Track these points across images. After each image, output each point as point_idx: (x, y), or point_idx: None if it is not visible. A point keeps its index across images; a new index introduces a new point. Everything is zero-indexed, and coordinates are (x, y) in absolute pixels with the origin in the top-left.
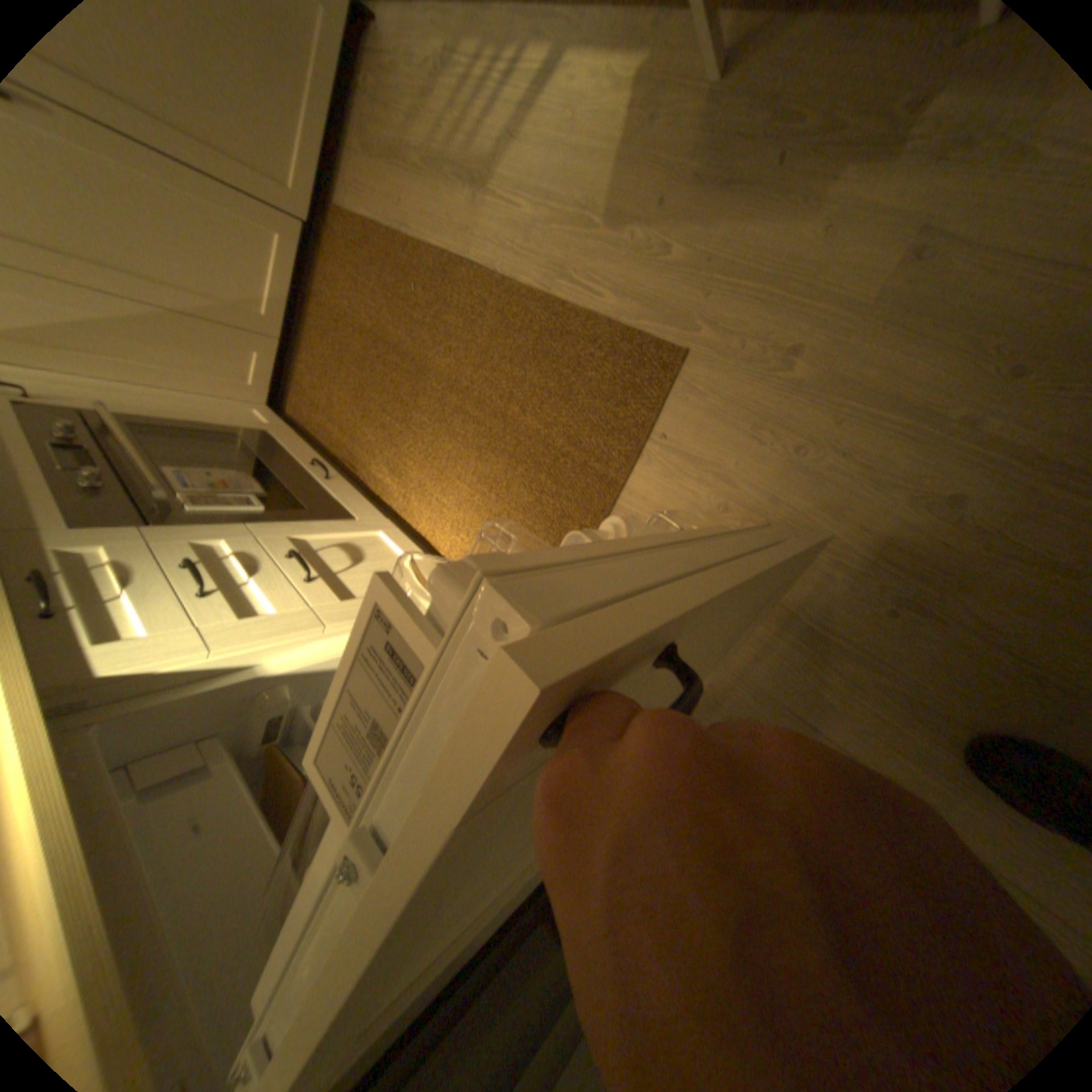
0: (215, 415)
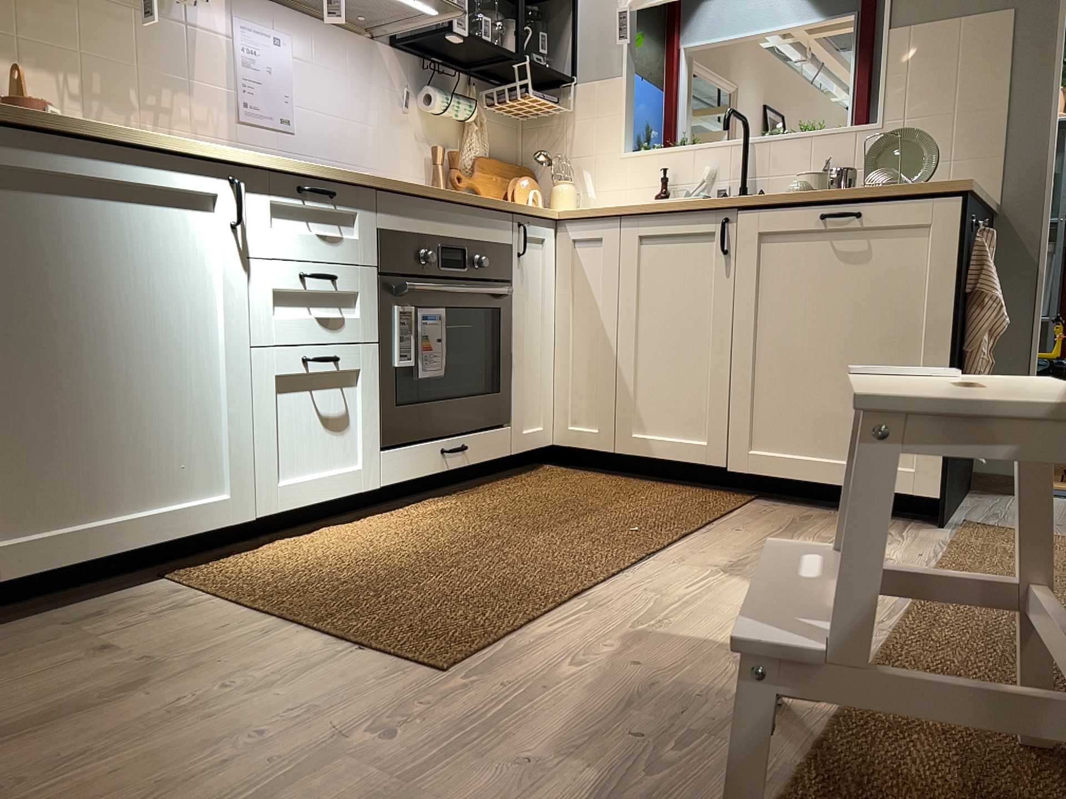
0: (525, 379)
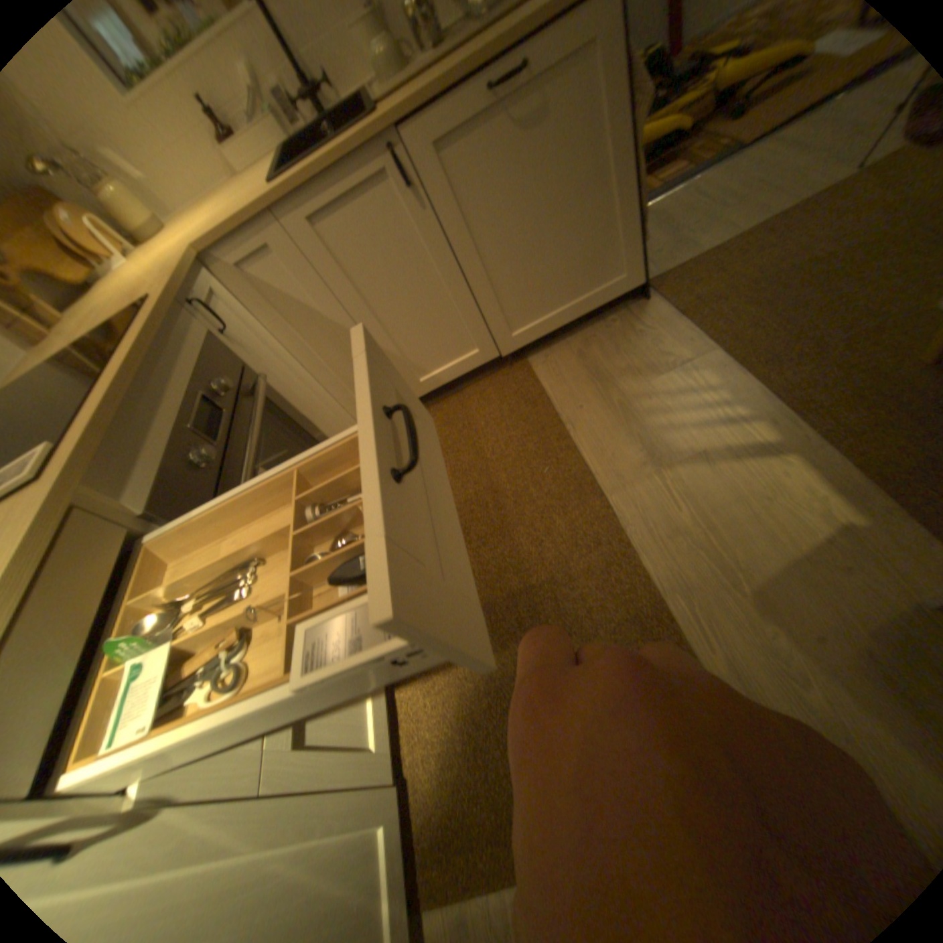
0: (323, 419)
